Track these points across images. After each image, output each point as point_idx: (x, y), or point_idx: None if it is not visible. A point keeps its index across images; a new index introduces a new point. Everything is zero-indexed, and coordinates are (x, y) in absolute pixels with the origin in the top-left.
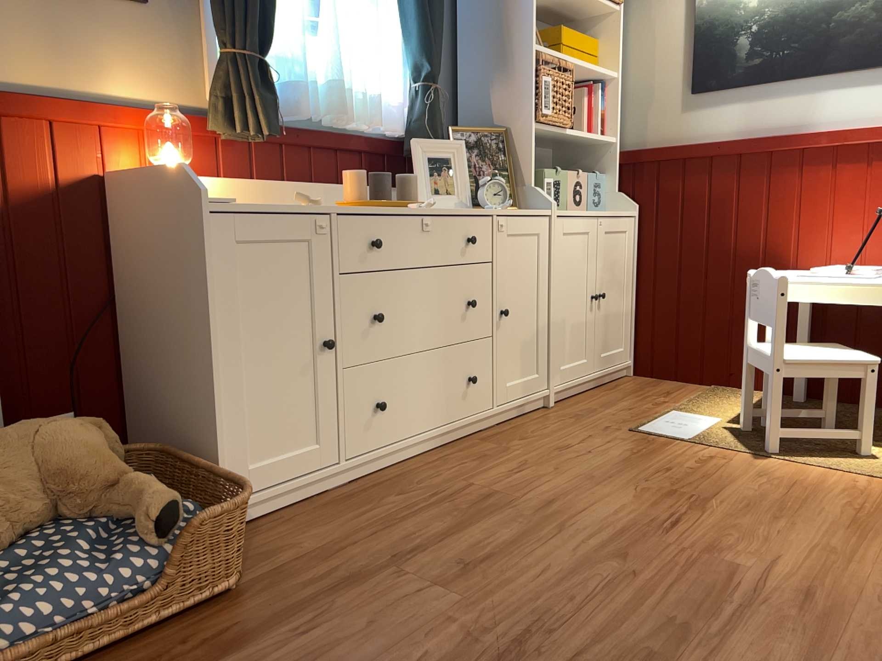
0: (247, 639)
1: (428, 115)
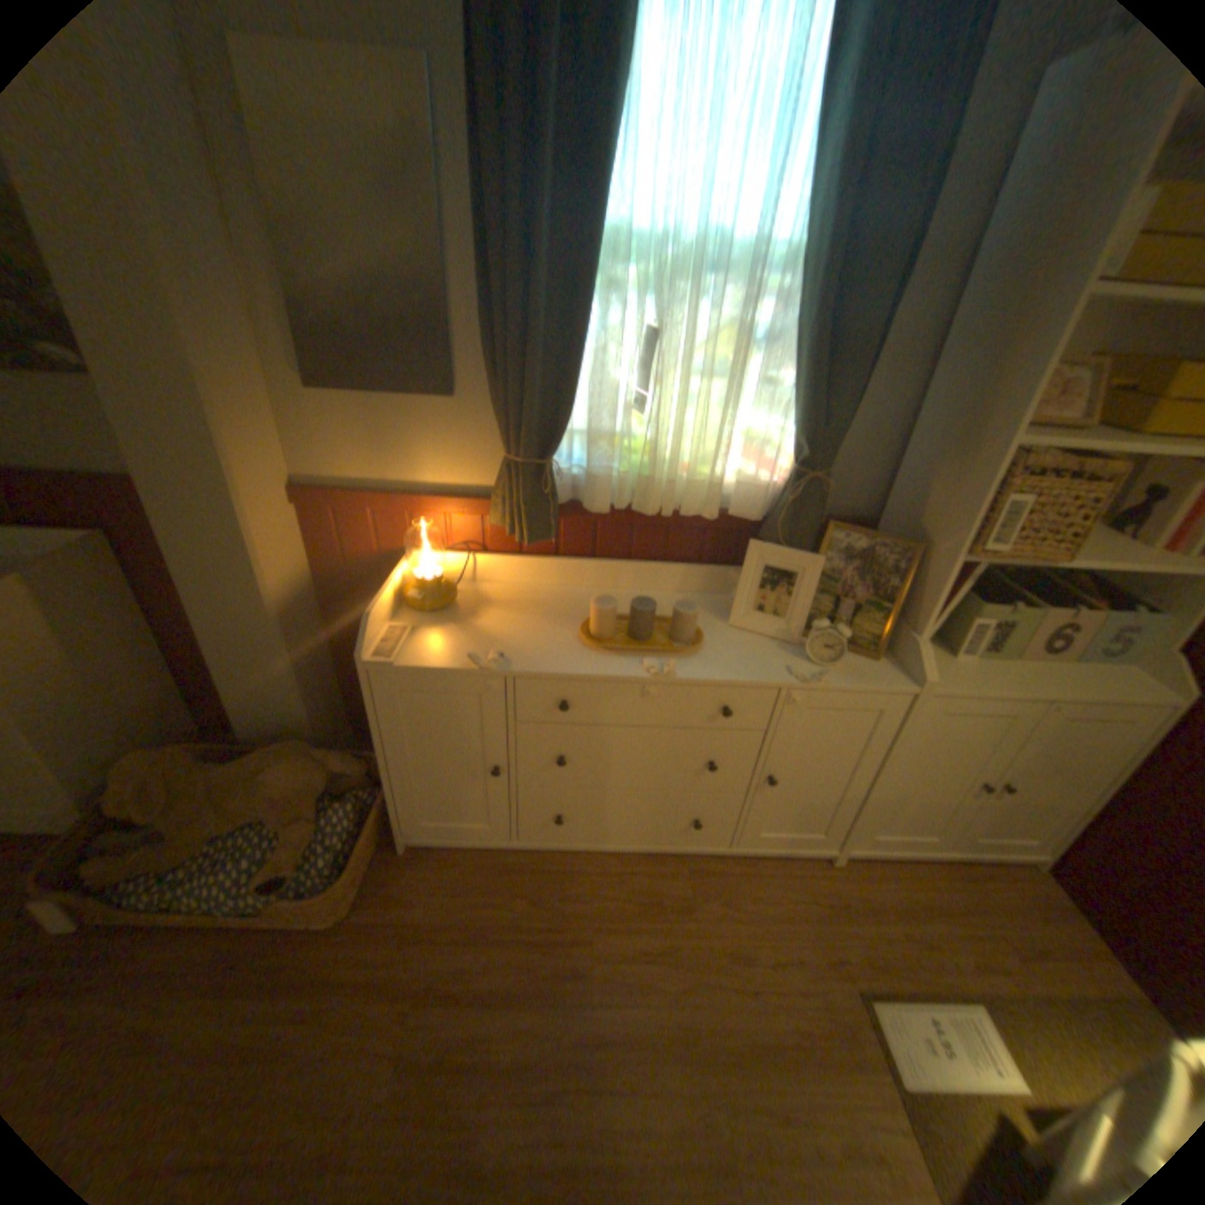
0: (281, 991)
1: (788, 512)
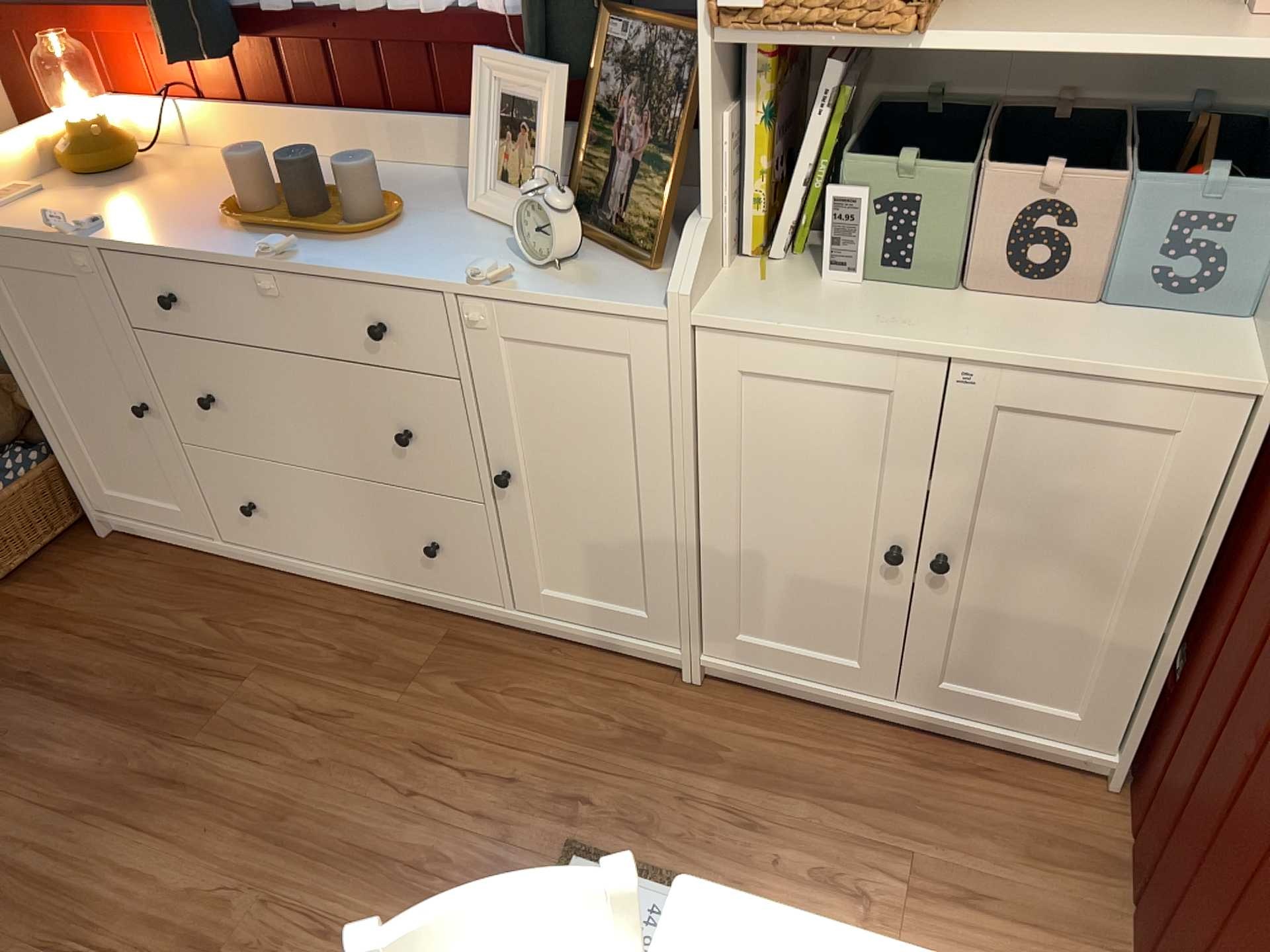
0: None
1: None
